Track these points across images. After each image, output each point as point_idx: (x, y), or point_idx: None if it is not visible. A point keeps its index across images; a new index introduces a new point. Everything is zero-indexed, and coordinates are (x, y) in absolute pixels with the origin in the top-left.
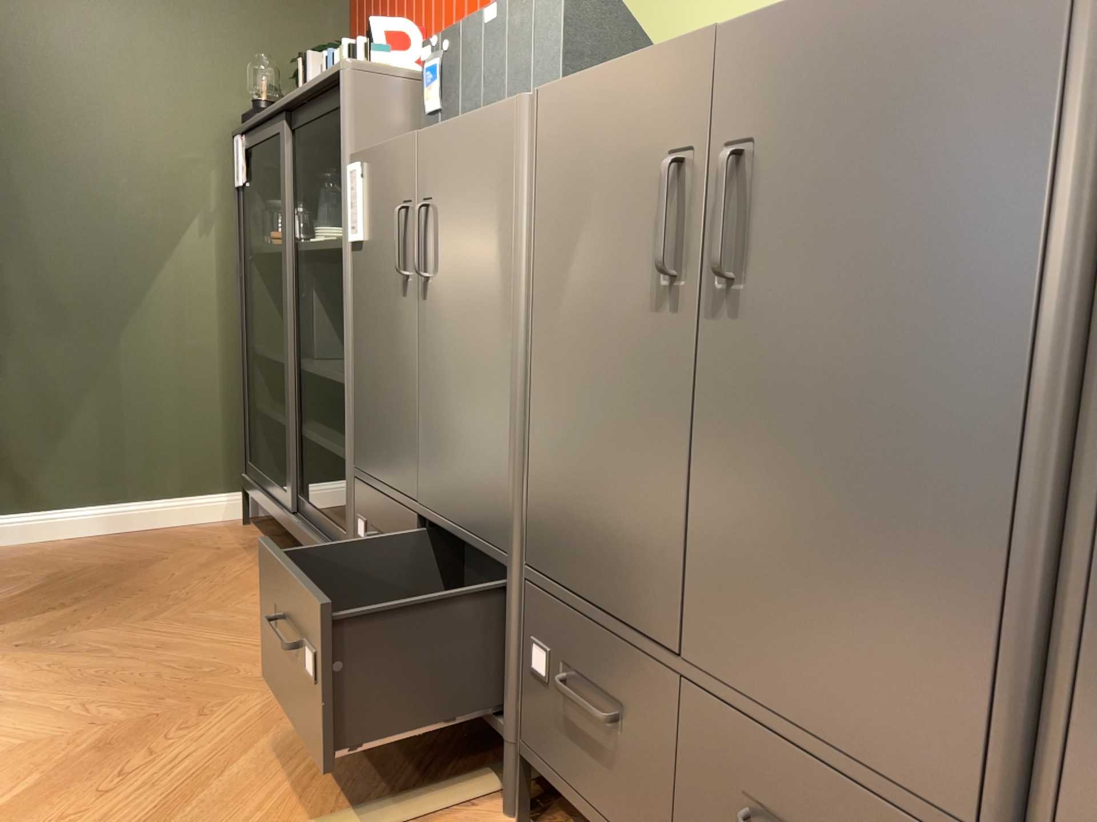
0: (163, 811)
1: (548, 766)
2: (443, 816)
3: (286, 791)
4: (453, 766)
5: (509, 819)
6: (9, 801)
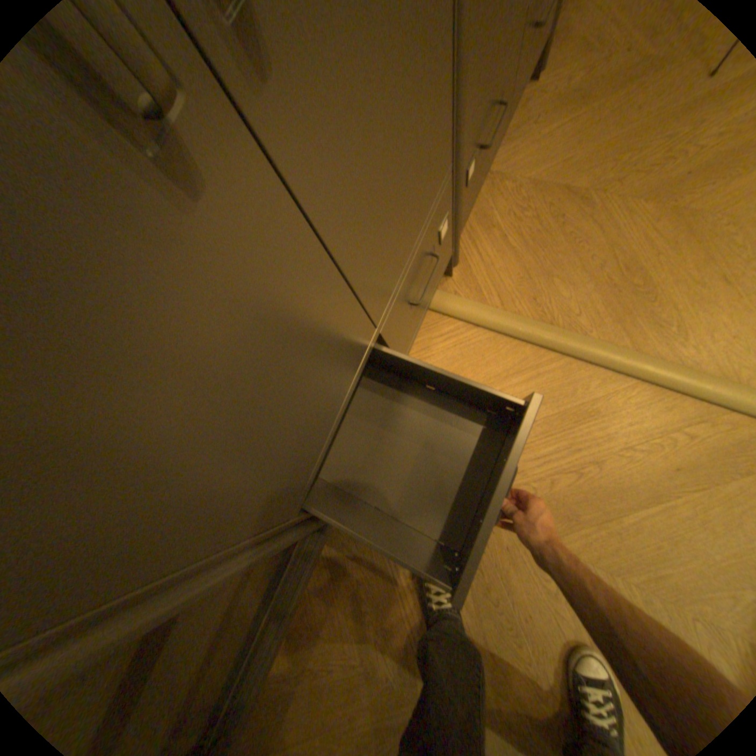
0: (578, 418)
1: (471, 205)
2: (472, 297)
3: (514, 378)
4: (432, 326)
5: (455, 269)
6: (648, 508)
